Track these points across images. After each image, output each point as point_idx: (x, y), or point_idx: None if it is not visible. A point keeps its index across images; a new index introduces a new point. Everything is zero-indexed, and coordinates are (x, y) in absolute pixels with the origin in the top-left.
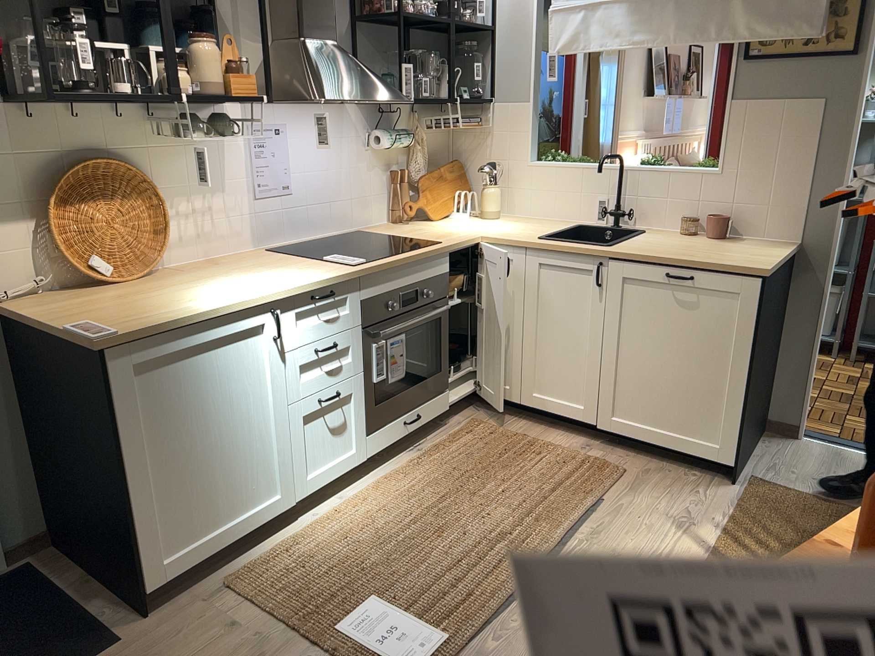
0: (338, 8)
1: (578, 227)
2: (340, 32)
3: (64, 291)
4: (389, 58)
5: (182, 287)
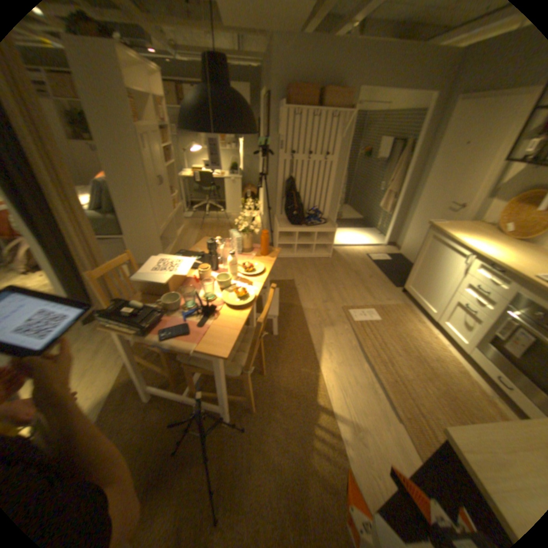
0: None
1: None
2: None
3: (497, 229)
4: None
5: (497, 240)
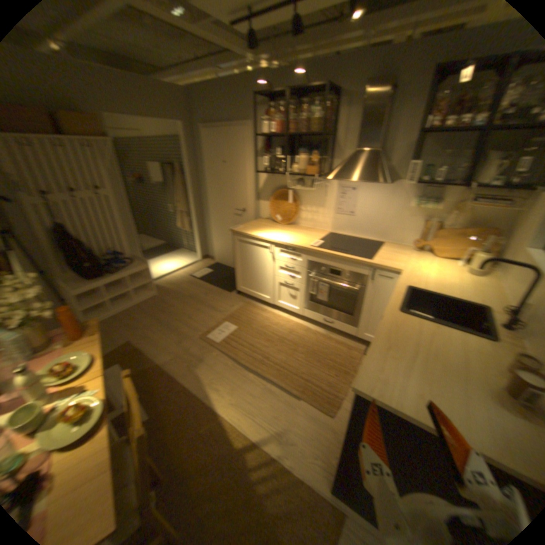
0: (412, 127)
1: (480, 307)
2: (409, 140)
3: (270, 221)
4: (448, 153)
5: (276, 229)
